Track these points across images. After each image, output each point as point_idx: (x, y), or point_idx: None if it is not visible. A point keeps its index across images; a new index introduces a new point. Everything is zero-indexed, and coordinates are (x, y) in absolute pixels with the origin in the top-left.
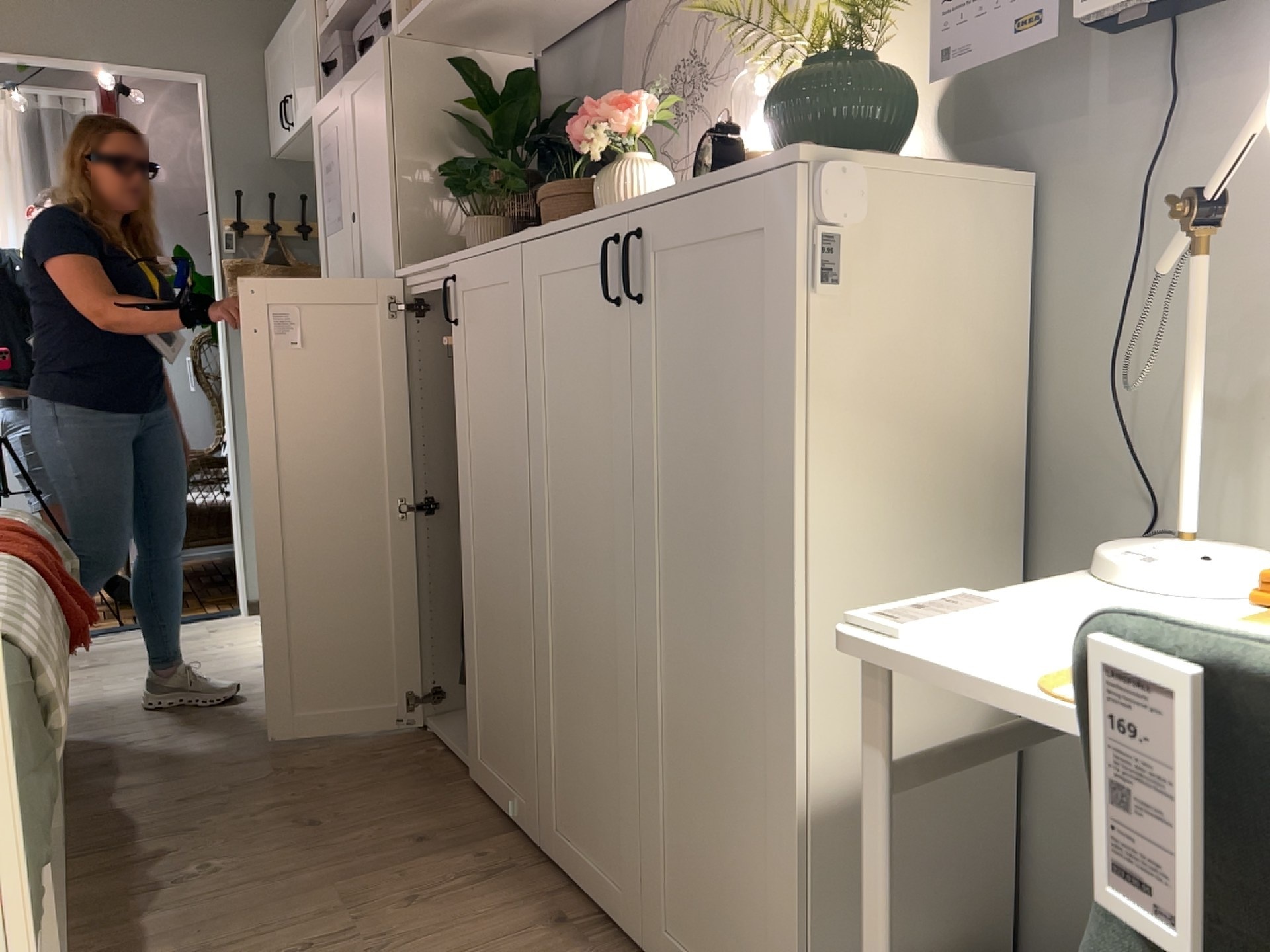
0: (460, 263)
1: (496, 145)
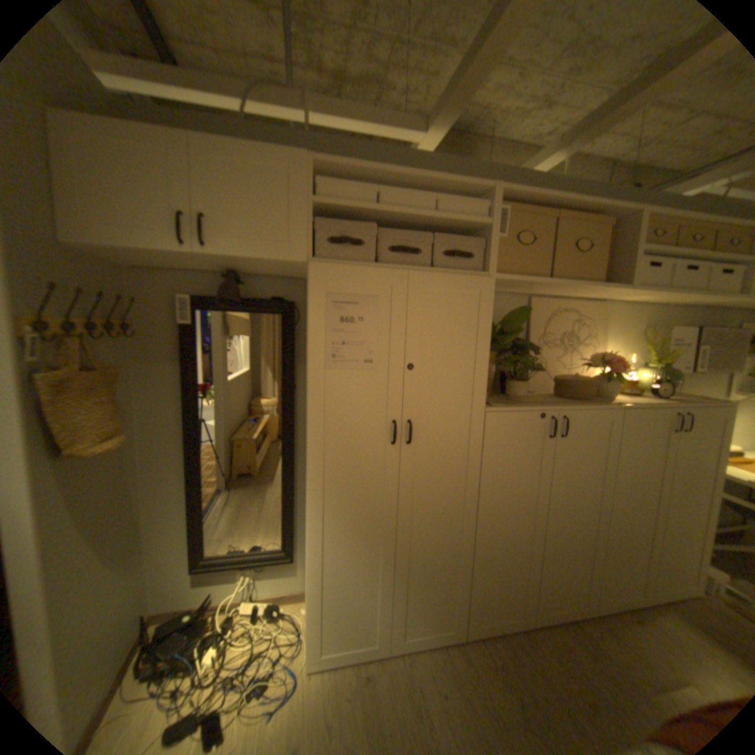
0: (574, 412)
1: (500, 344)
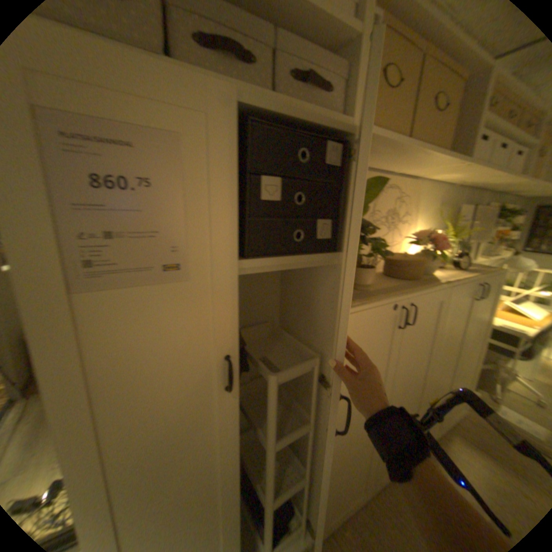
0: (419, 297)
1: None
